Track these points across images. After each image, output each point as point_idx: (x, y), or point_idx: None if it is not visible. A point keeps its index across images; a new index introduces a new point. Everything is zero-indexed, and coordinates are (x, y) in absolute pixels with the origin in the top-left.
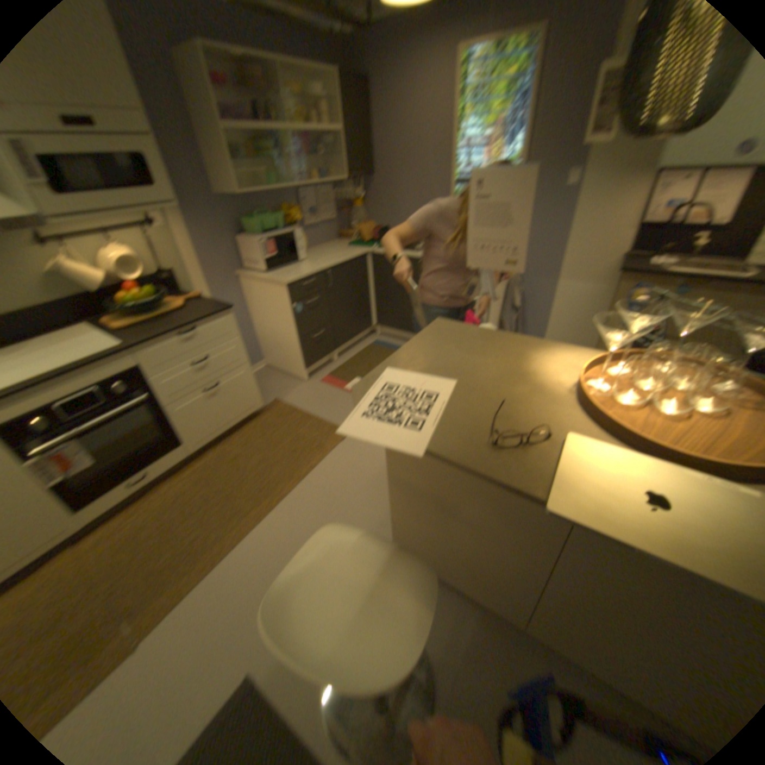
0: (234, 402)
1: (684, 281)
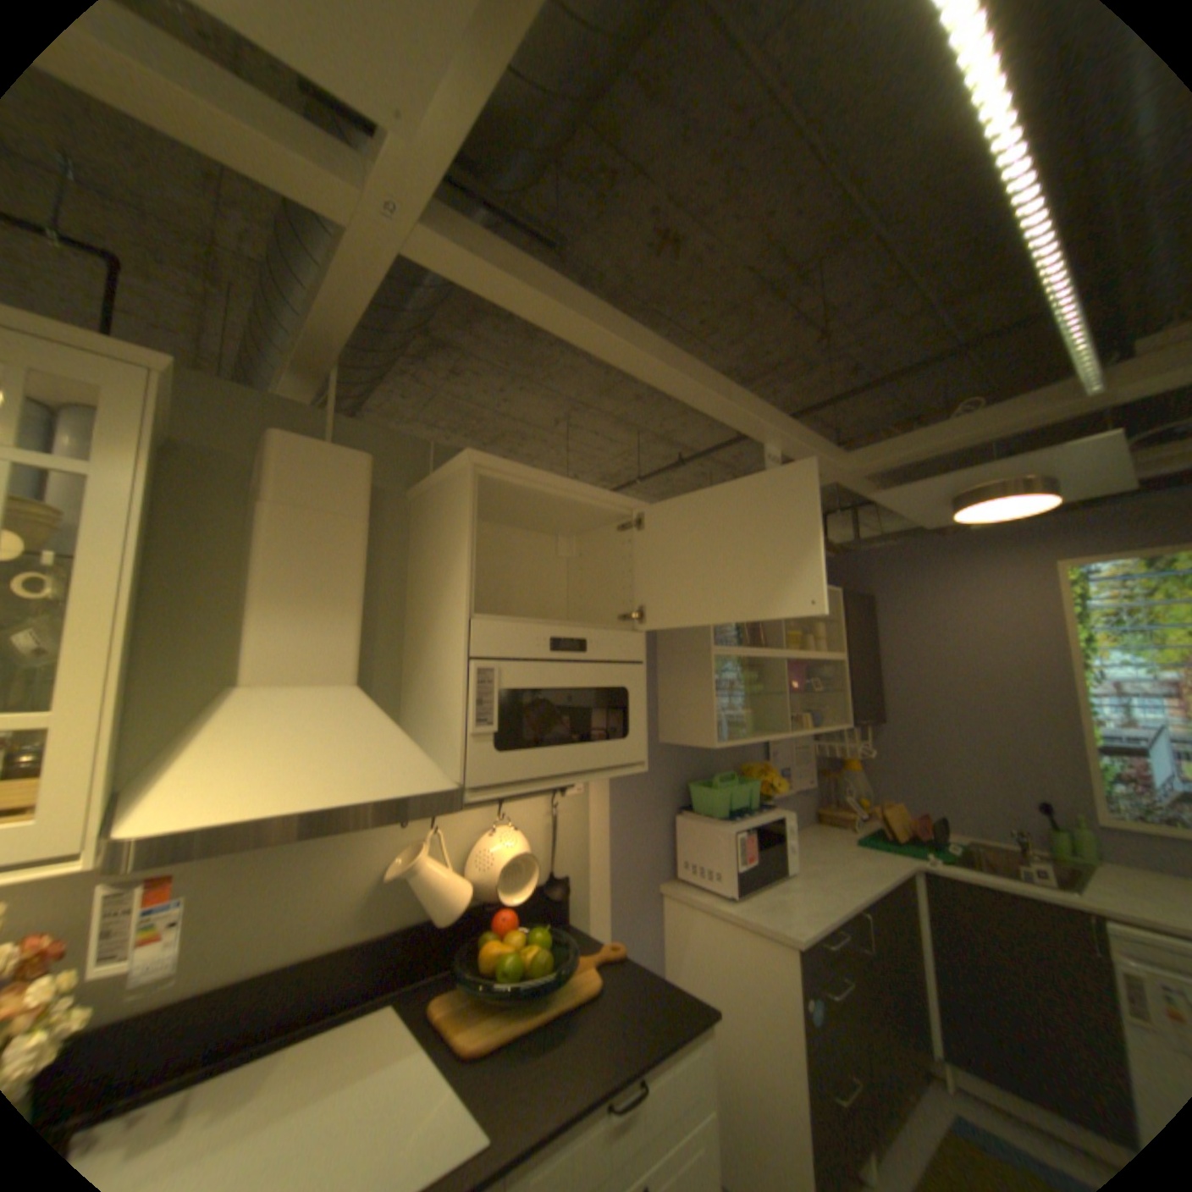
0: None
1: None
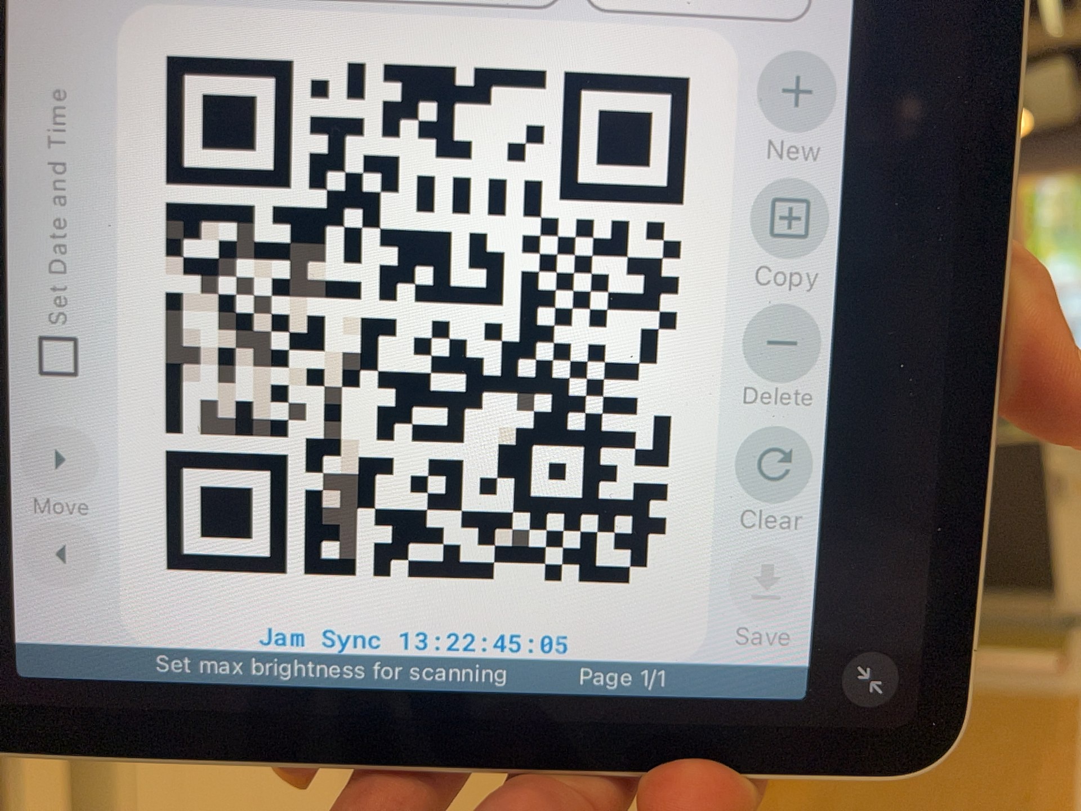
0: None
1: None
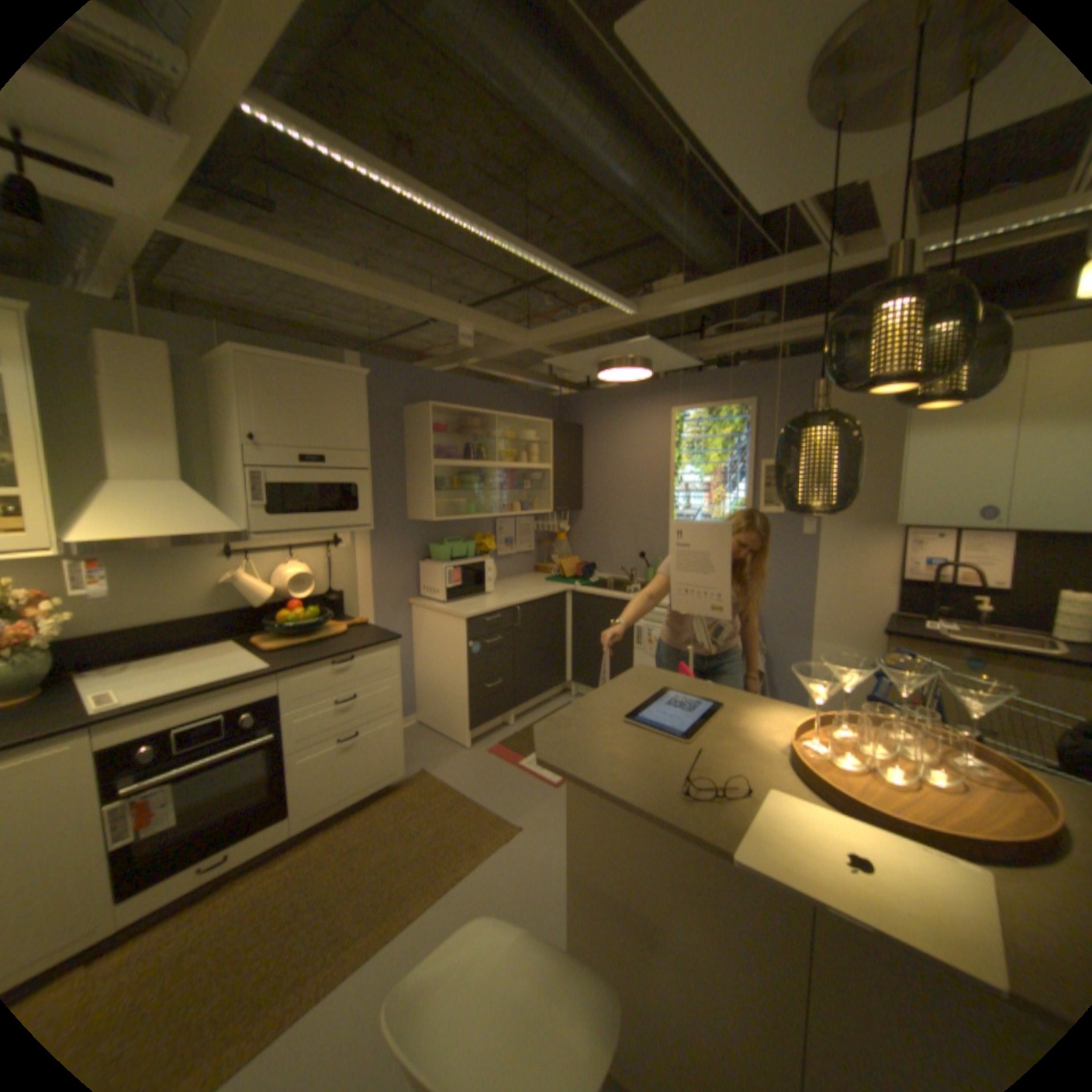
0: (373, 761)
1: (982, 656)
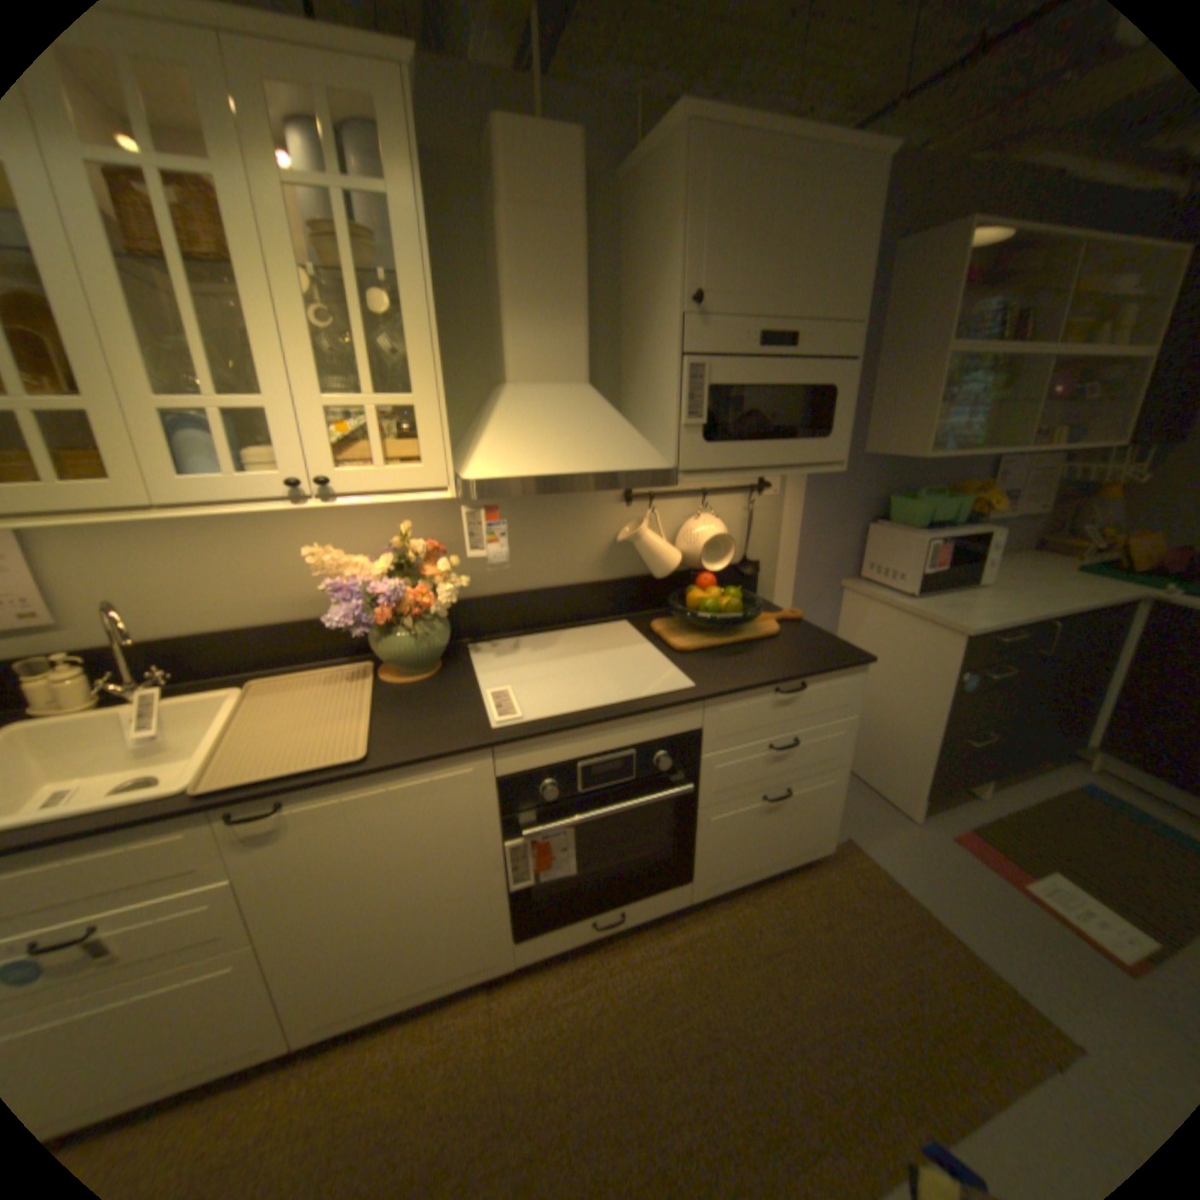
0: (801, 830)
1: None
